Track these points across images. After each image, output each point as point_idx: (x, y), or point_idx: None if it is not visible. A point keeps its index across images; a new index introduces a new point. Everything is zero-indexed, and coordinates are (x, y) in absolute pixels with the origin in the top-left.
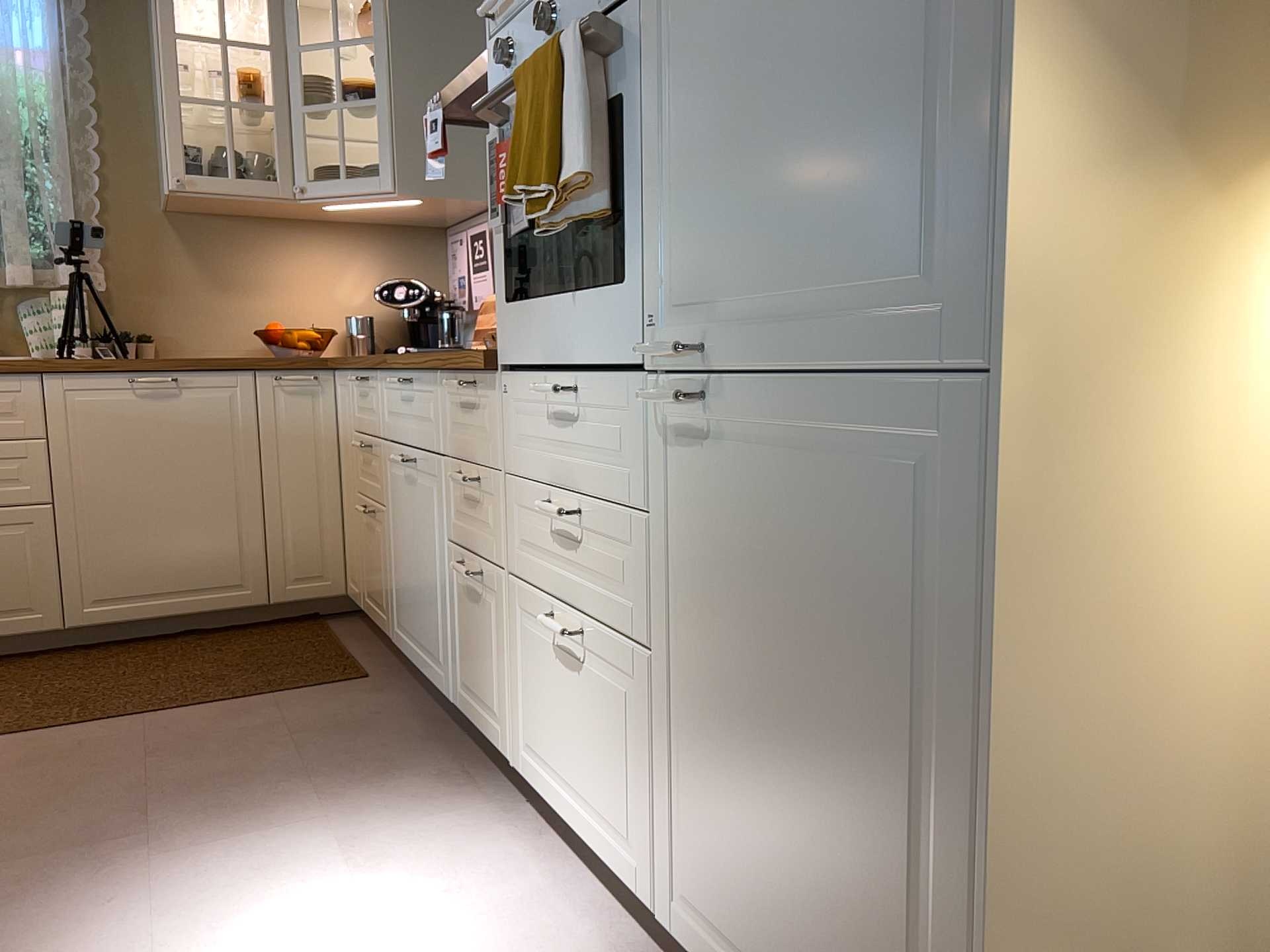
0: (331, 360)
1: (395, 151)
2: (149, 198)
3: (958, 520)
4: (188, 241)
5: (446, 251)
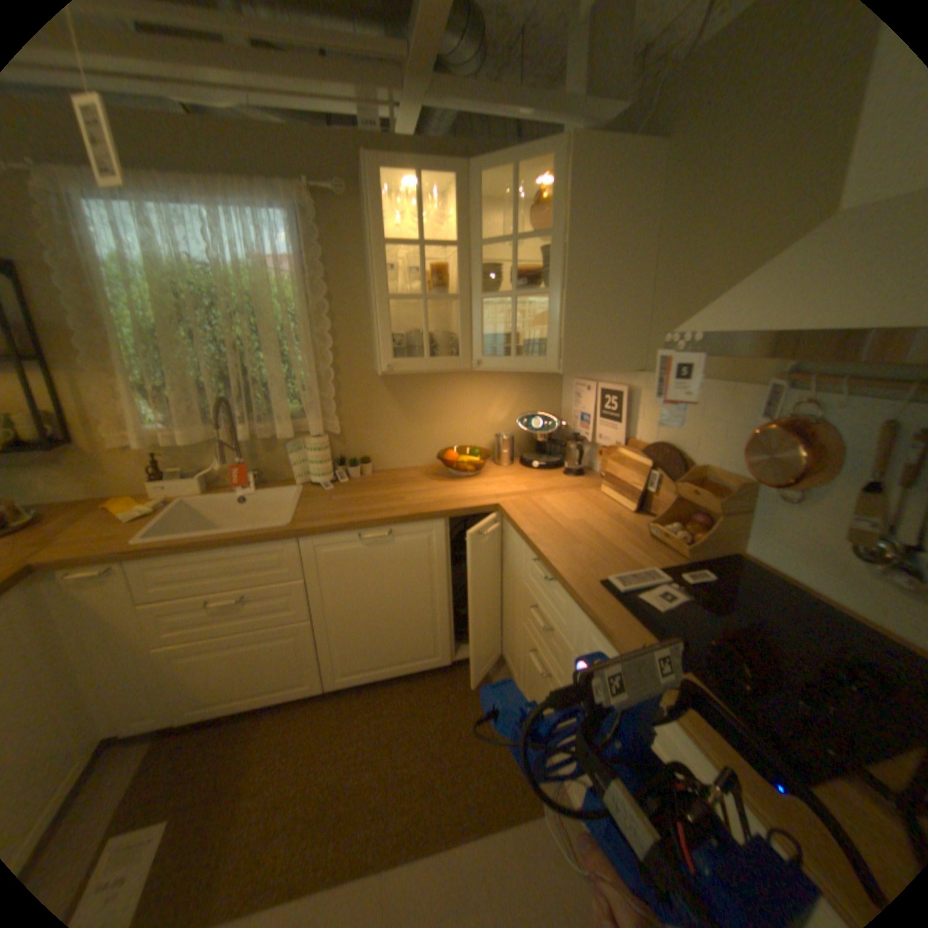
0: (501, 507)
1: (563, 337)
2: (366, 362)
3: None
4: (391, 390)
5: (562, 381)
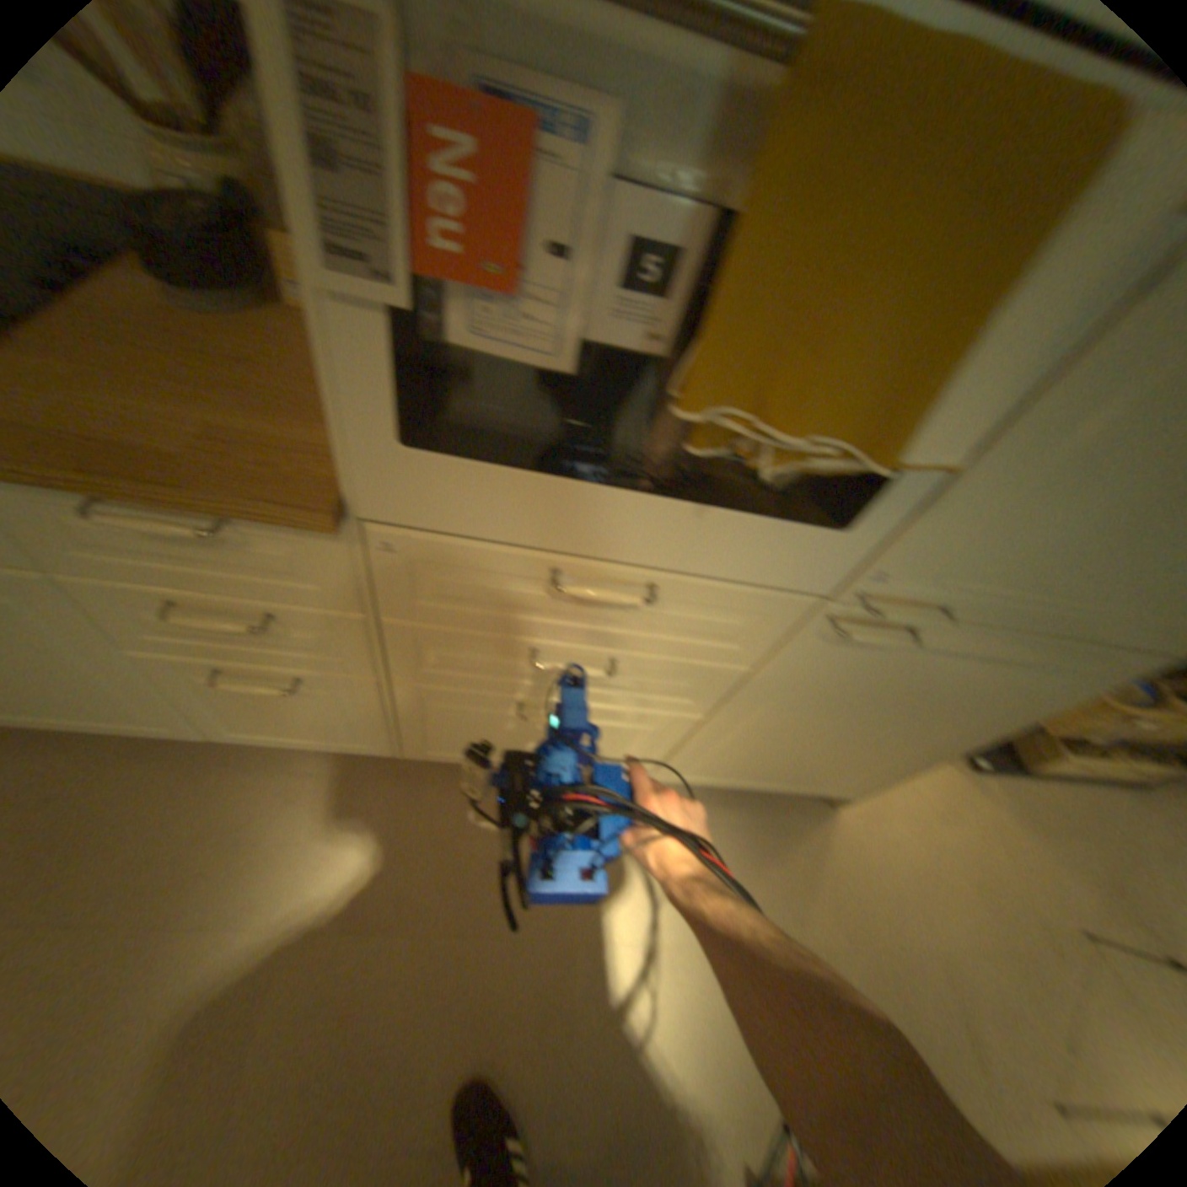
0: None
1: None
2: None
3: (1071, 688)
4: None
5: None
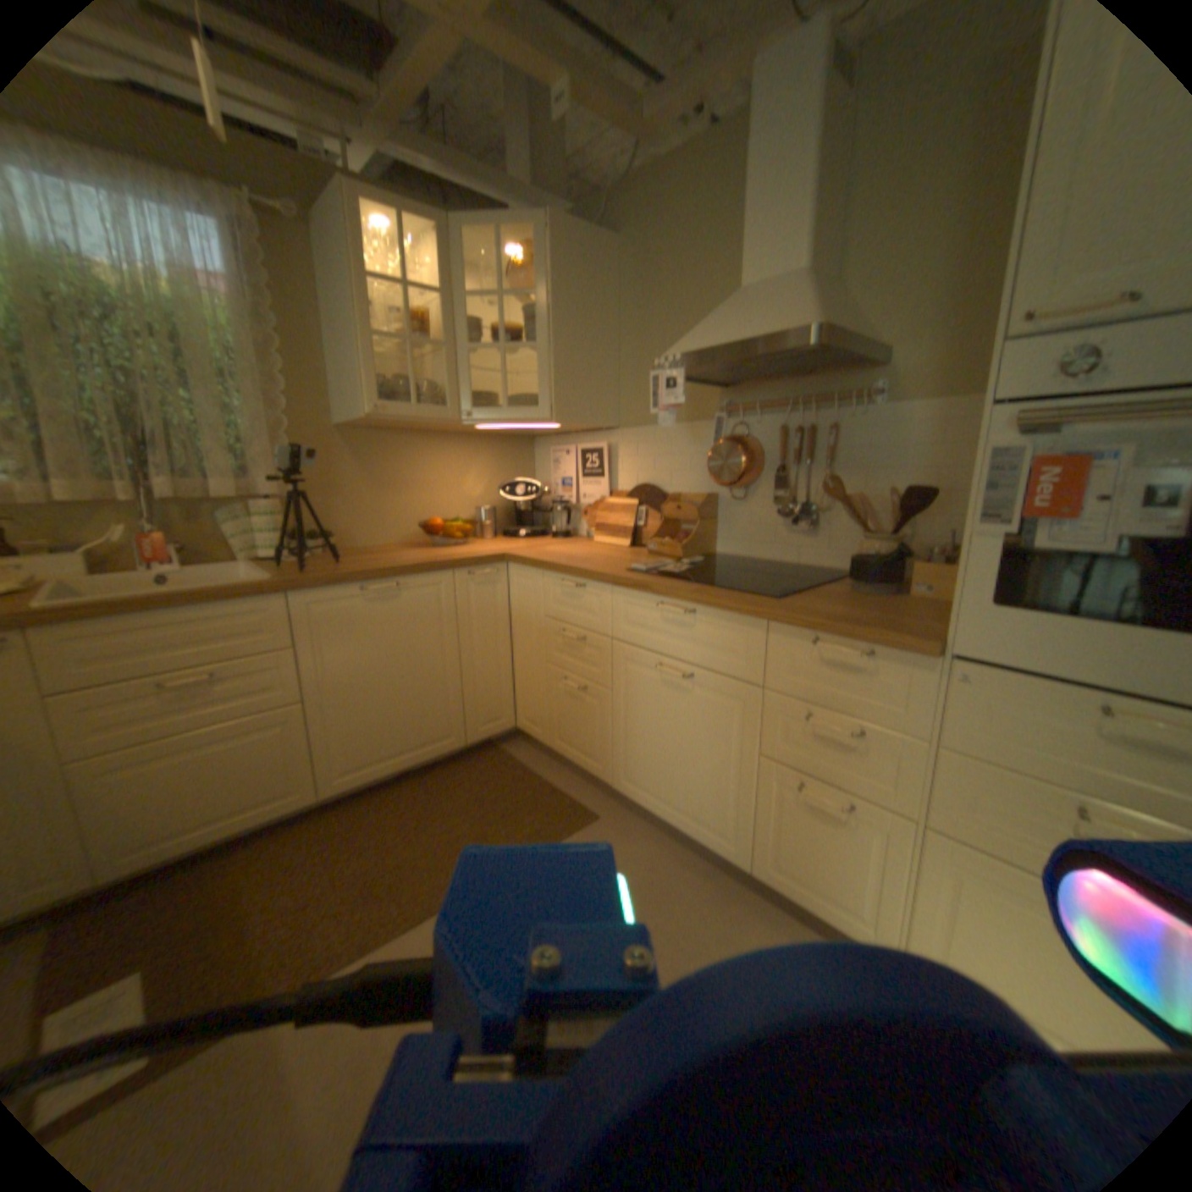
0: (506, 556)
1: (550, 388)
2: (318, 415)
3: None
4: (351, 452)
5: (532, 455)
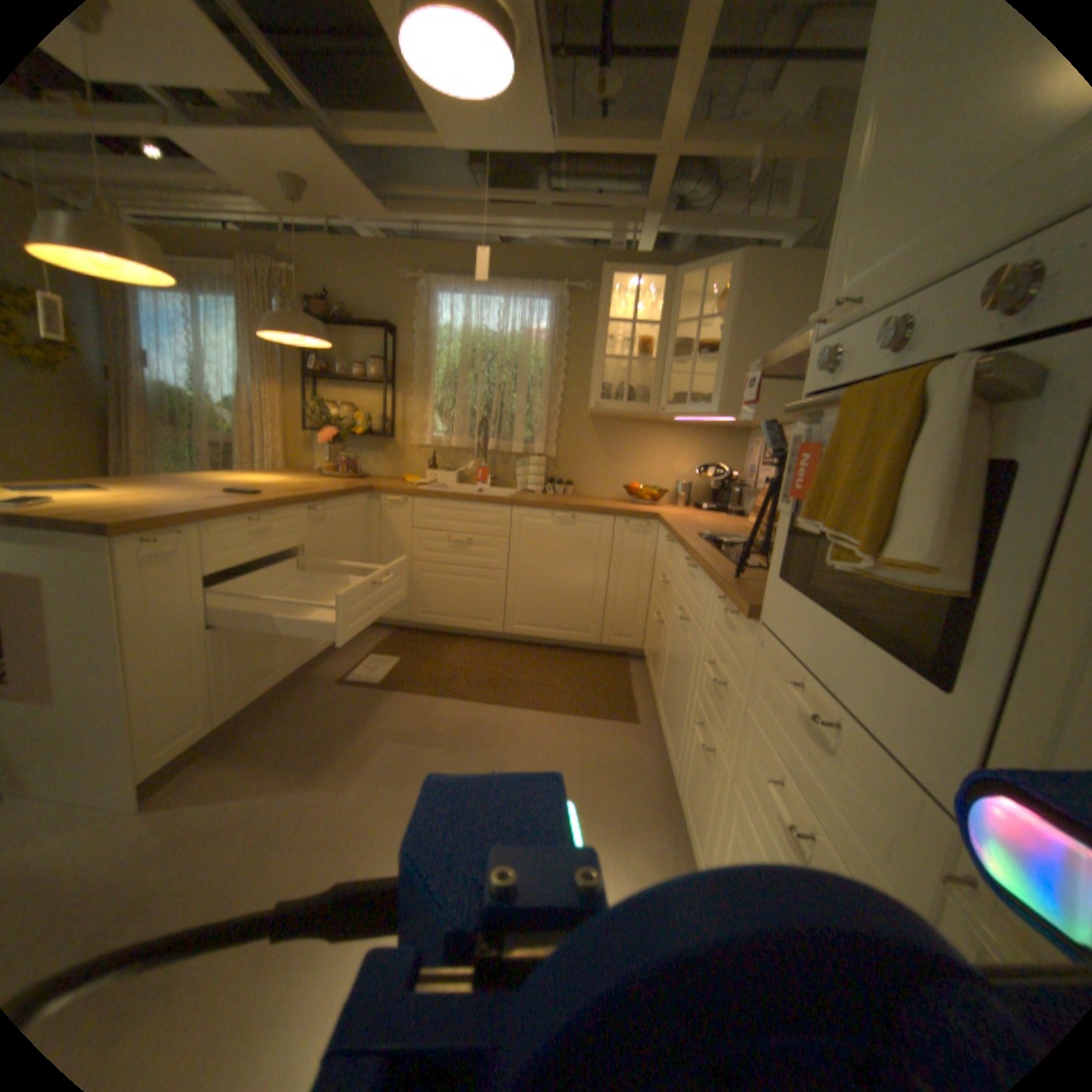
0: (658, 516)
1: (723, 389)
2: (583, 409)
3: None
4: (598, 433)
5: (747, 446)
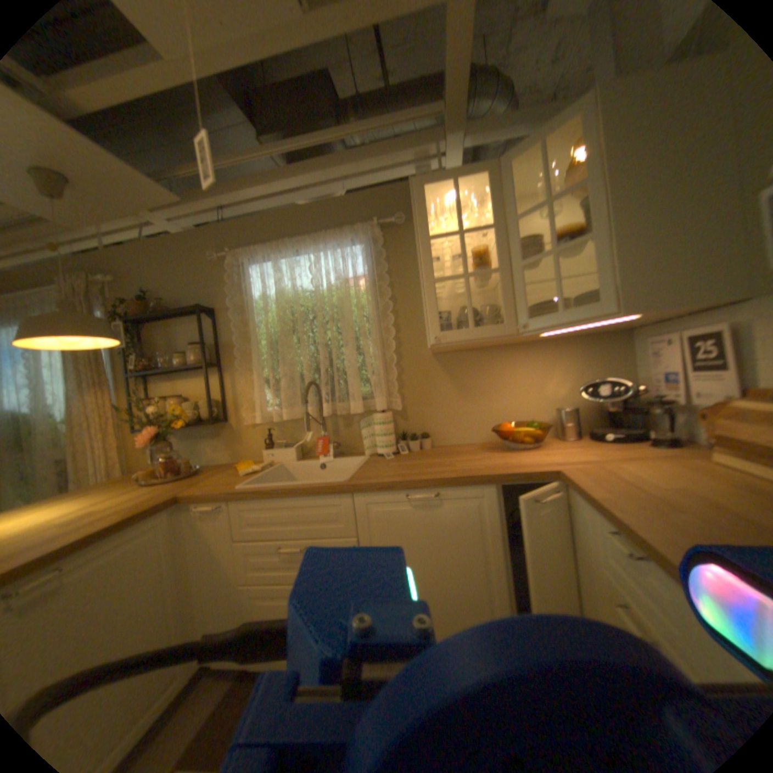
0: (565, 474)
1: (619, 275)
2: (424, 347)
3: None
4: (447, 370)
5: (635, 348)
